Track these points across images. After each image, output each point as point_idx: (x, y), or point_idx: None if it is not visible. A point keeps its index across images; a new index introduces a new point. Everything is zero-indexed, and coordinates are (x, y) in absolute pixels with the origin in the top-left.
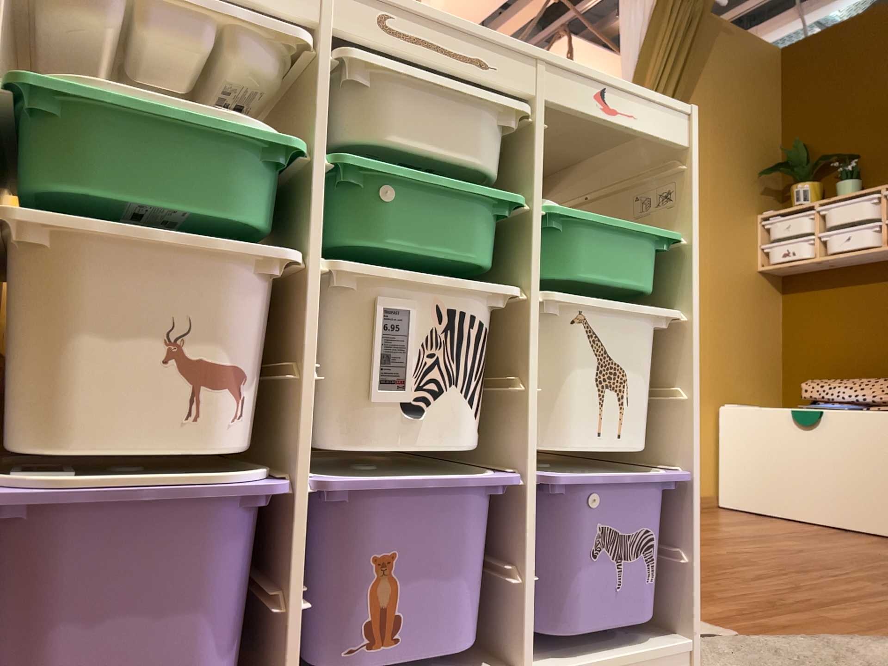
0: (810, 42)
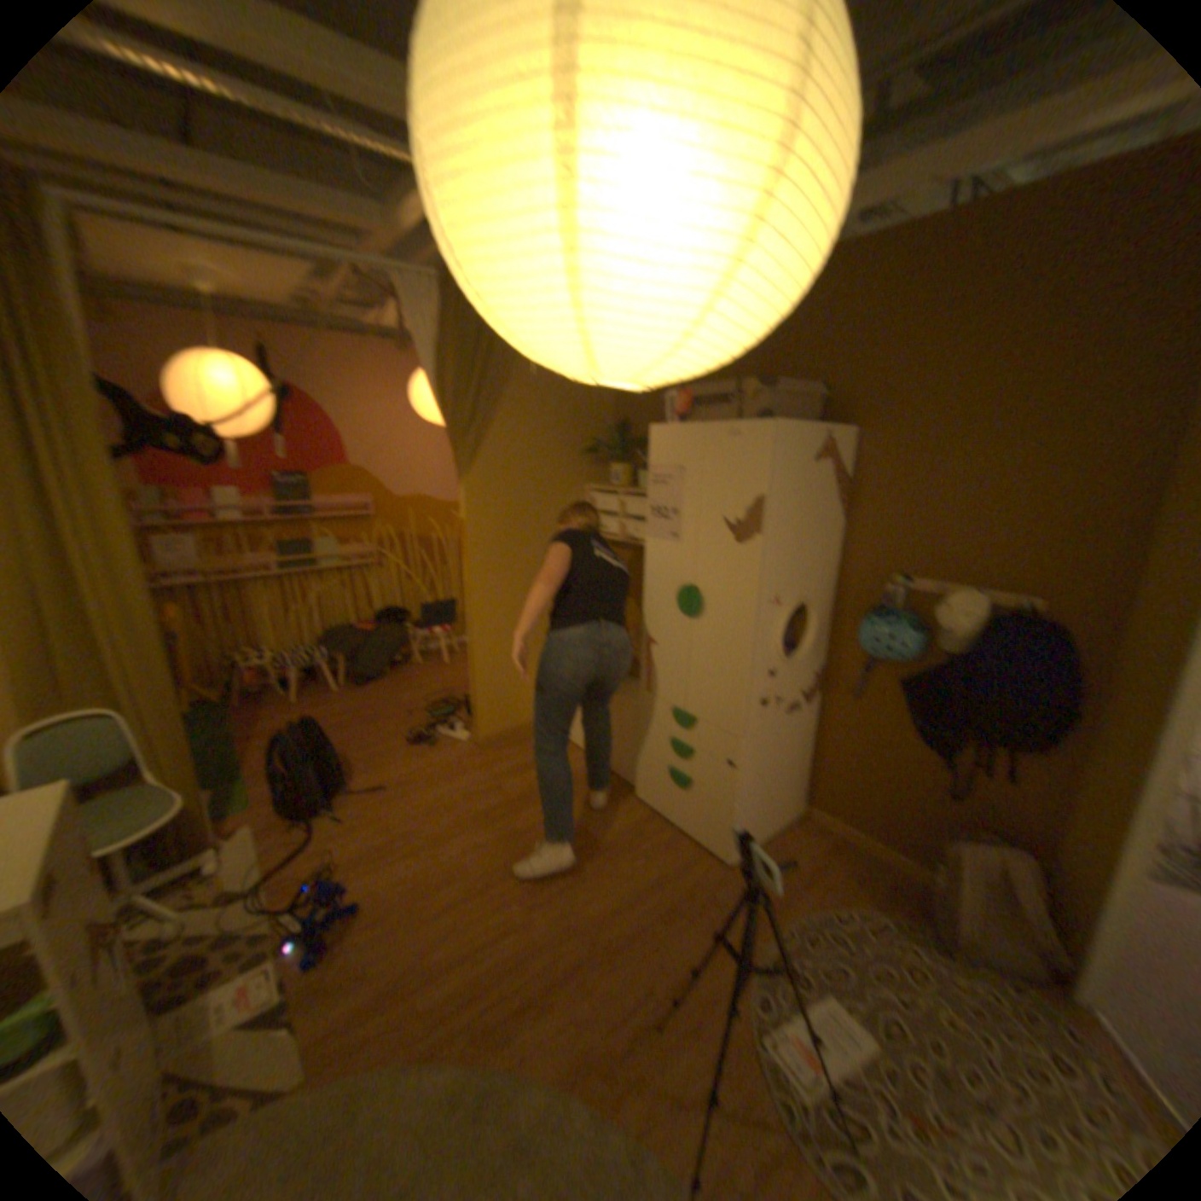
0: None
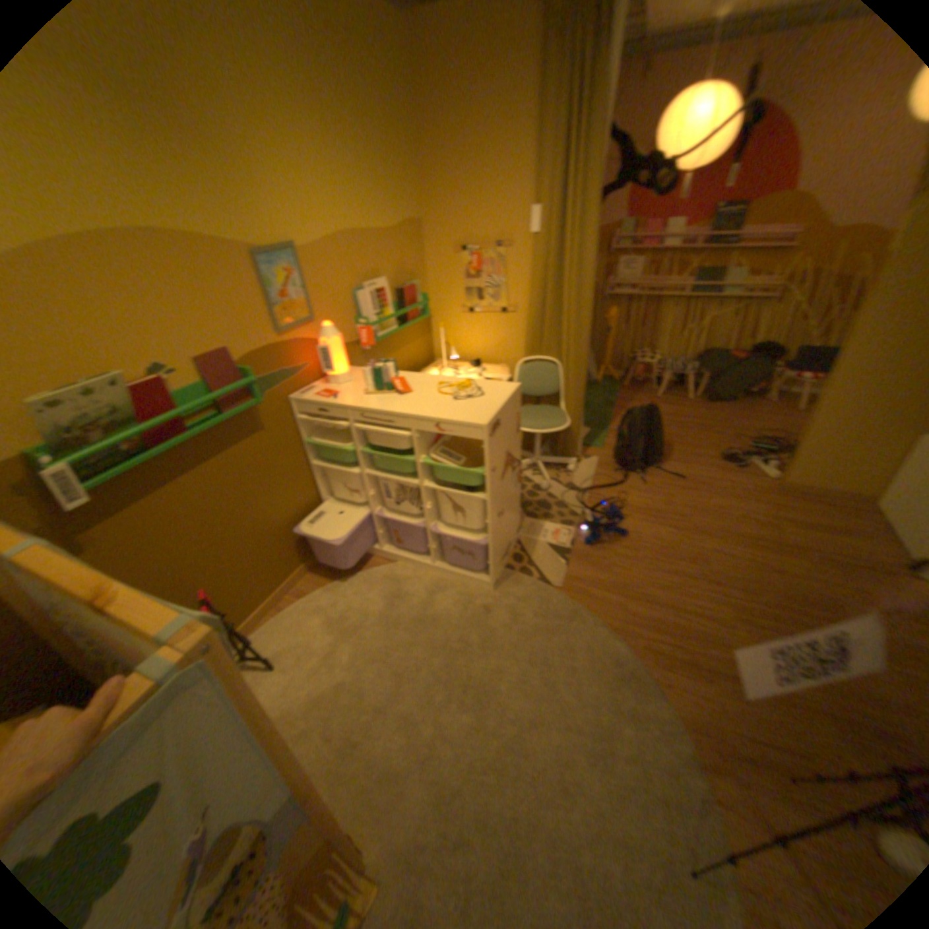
0: None
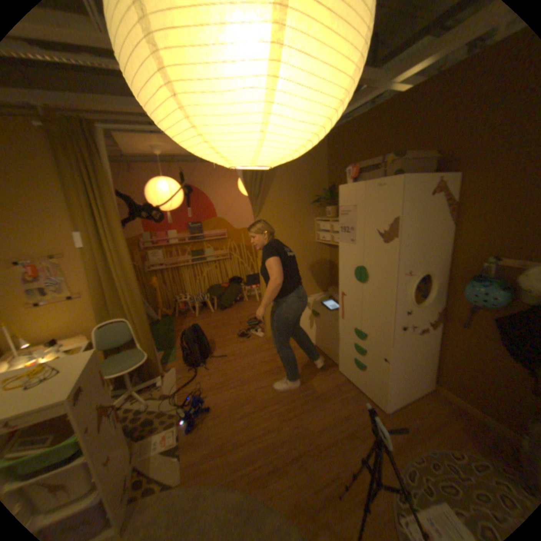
0: (338, 128)
